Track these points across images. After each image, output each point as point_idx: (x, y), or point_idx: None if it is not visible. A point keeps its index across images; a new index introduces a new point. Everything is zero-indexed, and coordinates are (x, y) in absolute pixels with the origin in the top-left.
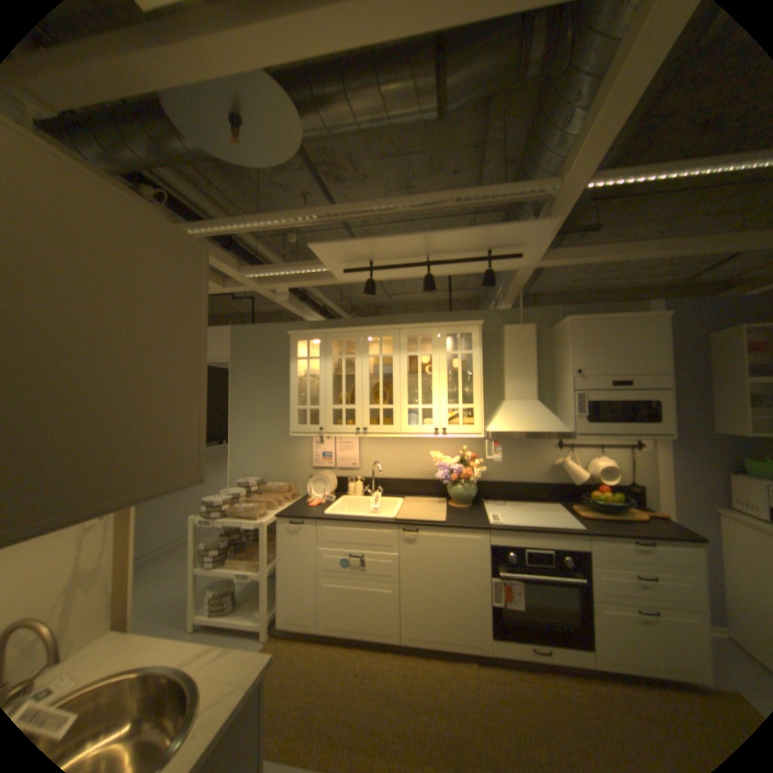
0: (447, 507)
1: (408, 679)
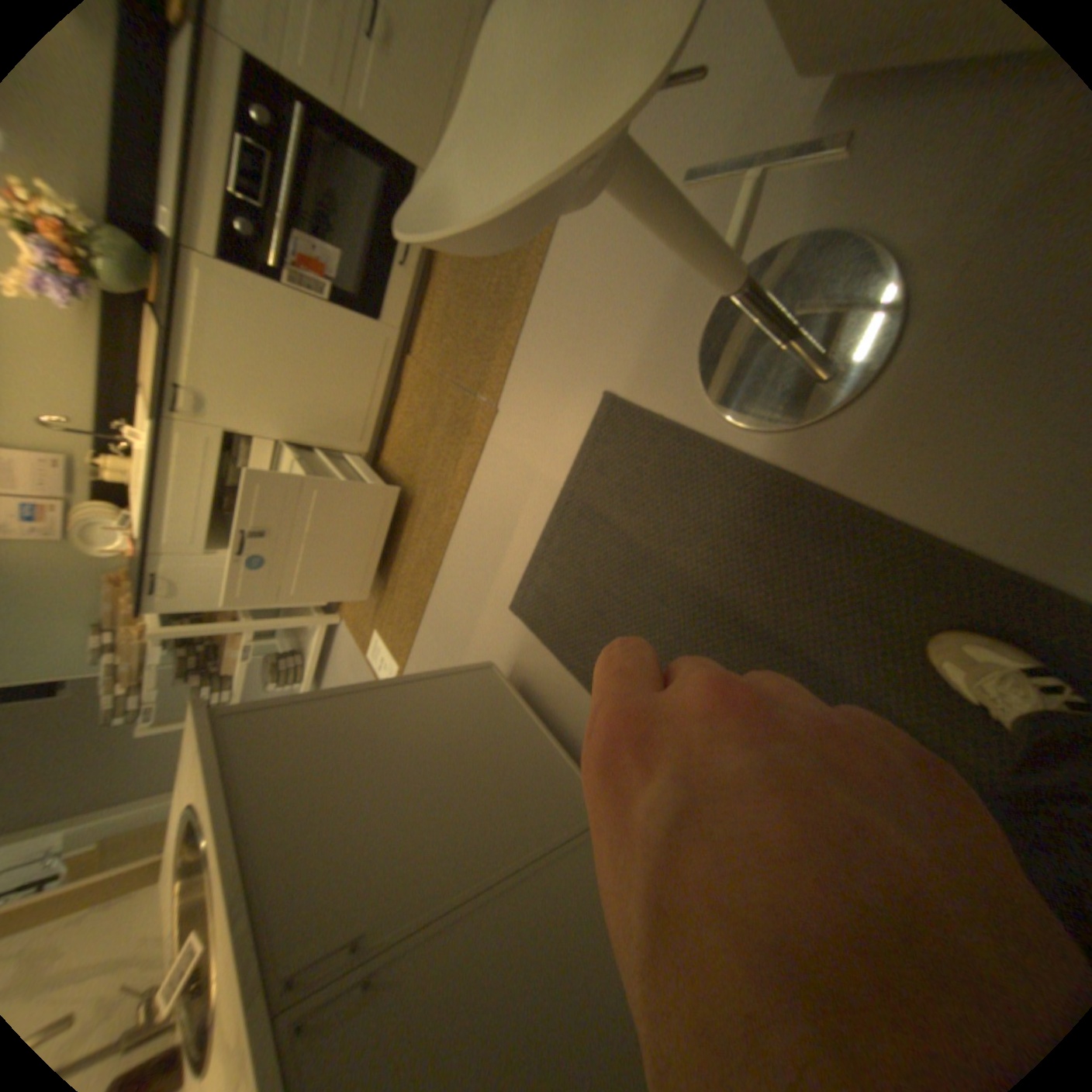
0: (152, 307)
1: (400, 453)
